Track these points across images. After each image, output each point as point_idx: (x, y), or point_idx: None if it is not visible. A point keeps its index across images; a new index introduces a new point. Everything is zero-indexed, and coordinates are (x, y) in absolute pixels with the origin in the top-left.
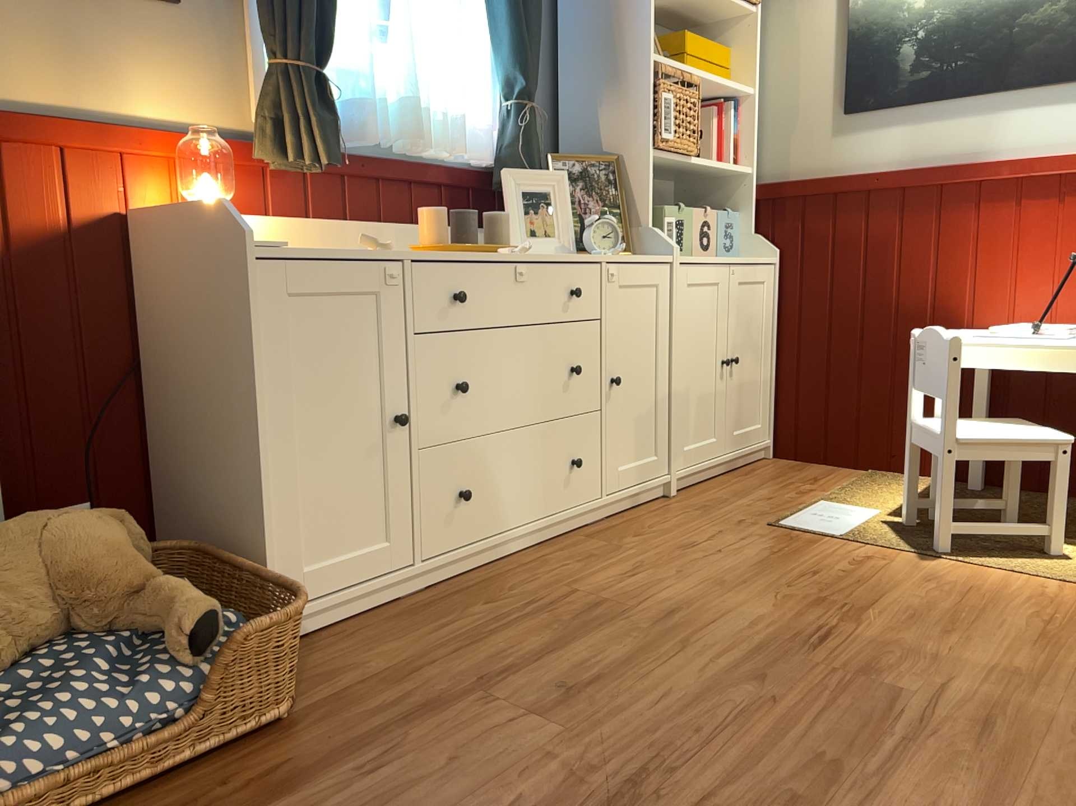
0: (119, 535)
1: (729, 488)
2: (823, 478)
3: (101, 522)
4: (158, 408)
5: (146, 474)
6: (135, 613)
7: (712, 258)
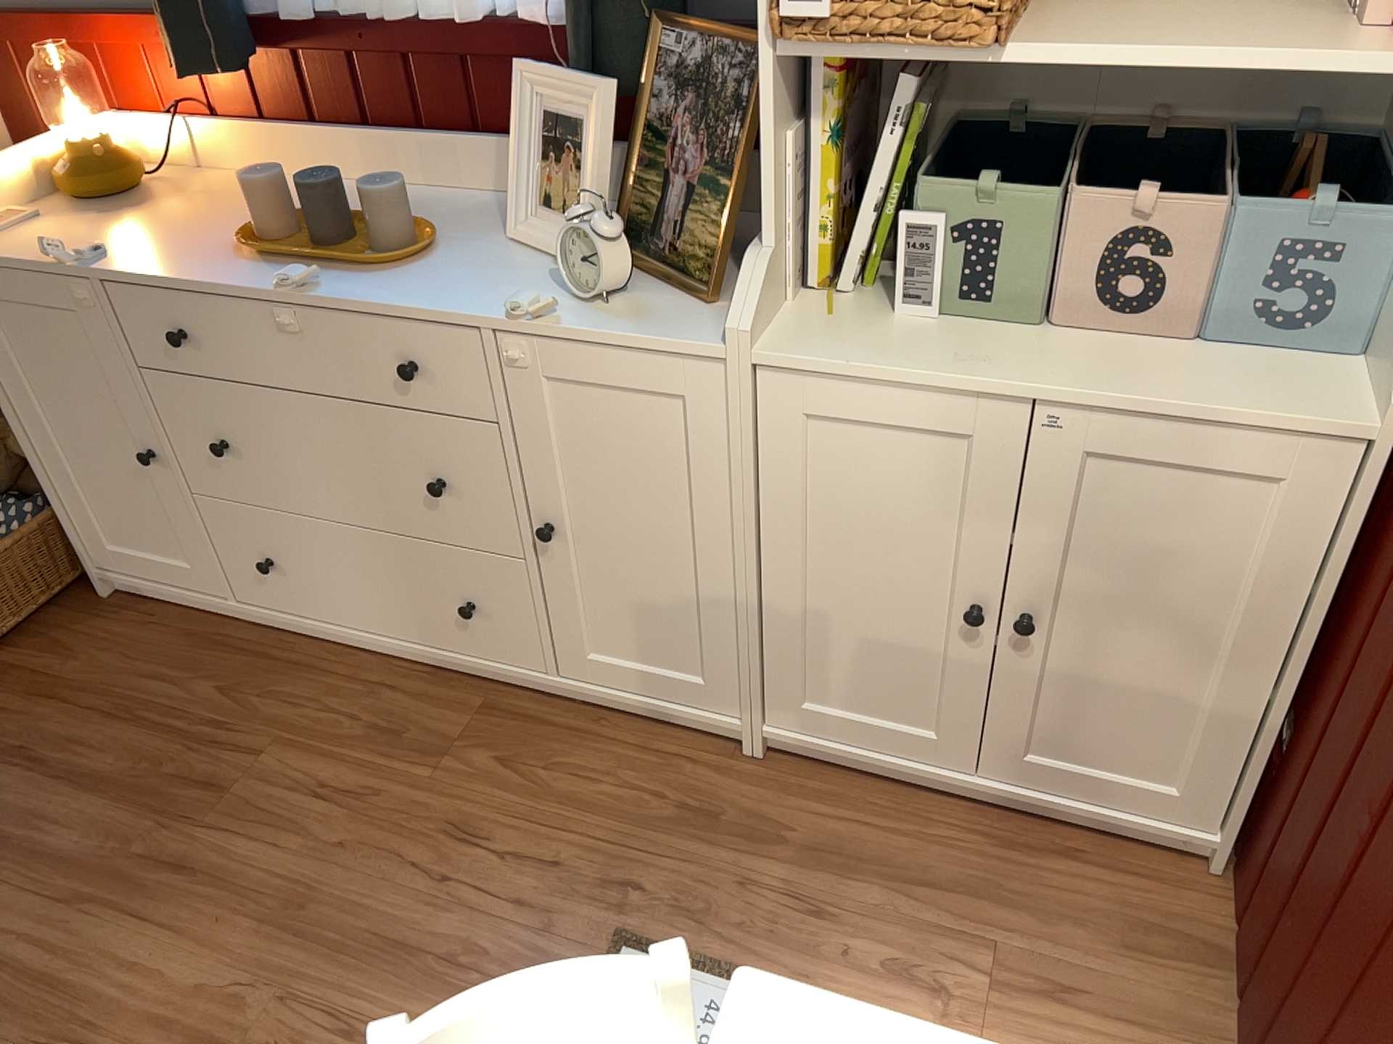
0: None
1: (870, 827)
2: (1070, 1000)
3: None
4: None
5: None
6: None
7: (1044, 359)
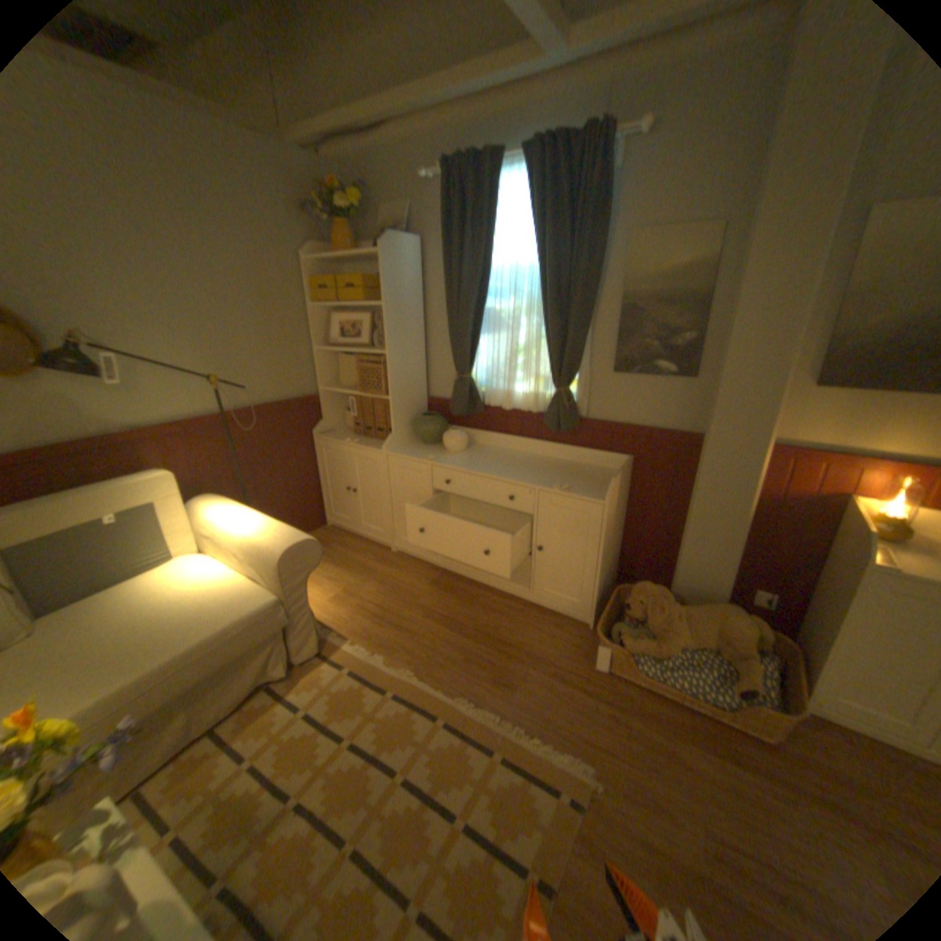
0: (754, 635)
1: None
2: None
3: (750, 627)
4: (824, 581)
5: (810, 599)
6: (742, 665)
7: None
